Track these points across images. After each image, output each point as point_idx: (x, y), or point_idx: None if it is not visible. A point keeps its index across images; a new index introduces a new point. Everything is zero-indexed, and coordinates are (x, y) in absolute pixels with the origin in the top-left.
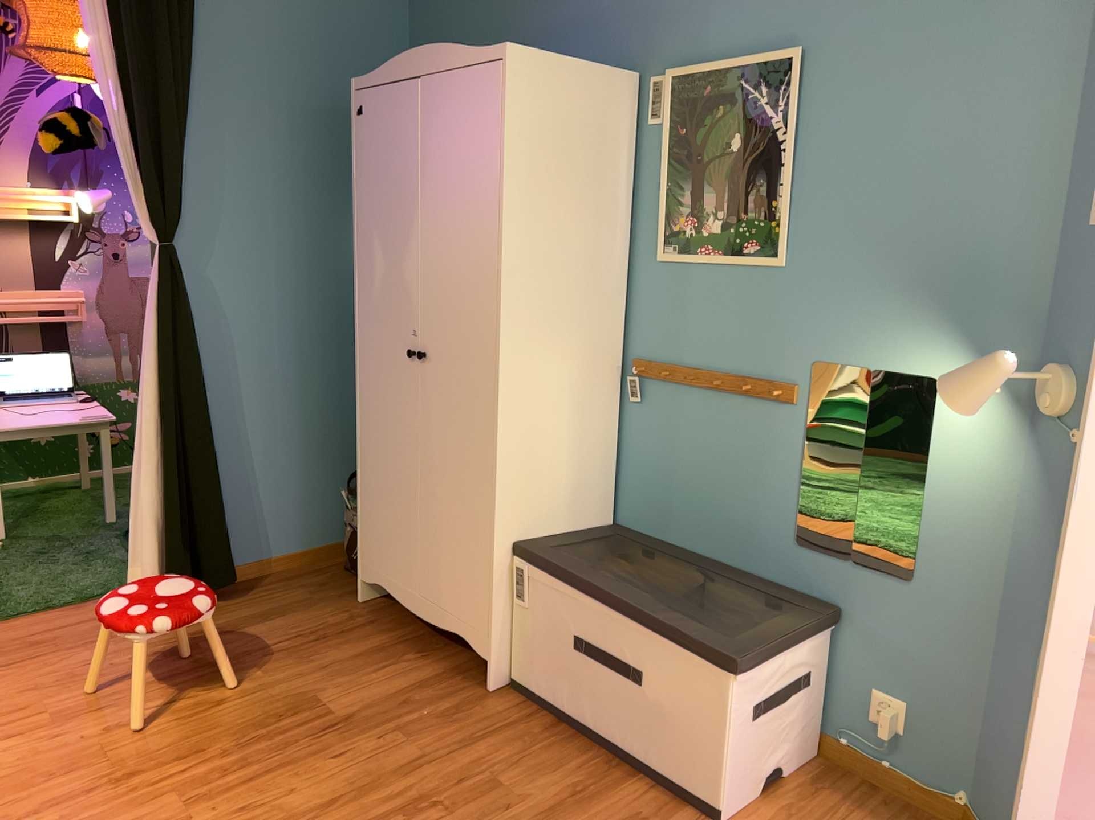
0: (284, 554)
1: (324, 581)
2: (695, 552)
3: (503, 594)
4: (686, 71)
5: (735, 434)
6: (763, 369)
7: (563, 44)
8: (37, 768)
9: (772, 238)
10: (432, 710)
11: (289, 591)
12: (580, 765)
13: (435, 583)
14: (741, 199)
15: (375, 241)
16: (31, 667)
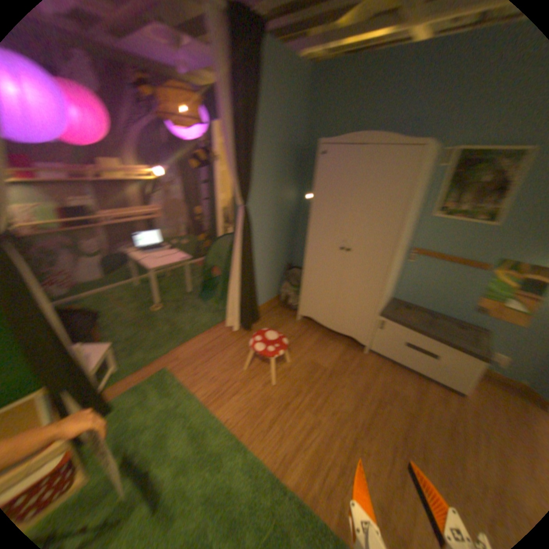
0: (264, 303)
1: (281, 312)
2: (432, 310)
3: (377, 327)
4: (469, 147)
5: (457, 276)
6: (477, 257)
7: (399, 126)
8: (256, 406)
9: (496, 214)
10: (355, 363)
11: (273, 317)
12: (413, 380)
13: (337, 318)
14: (484, 199)
15: (327, 205)
16: (217, 360)
